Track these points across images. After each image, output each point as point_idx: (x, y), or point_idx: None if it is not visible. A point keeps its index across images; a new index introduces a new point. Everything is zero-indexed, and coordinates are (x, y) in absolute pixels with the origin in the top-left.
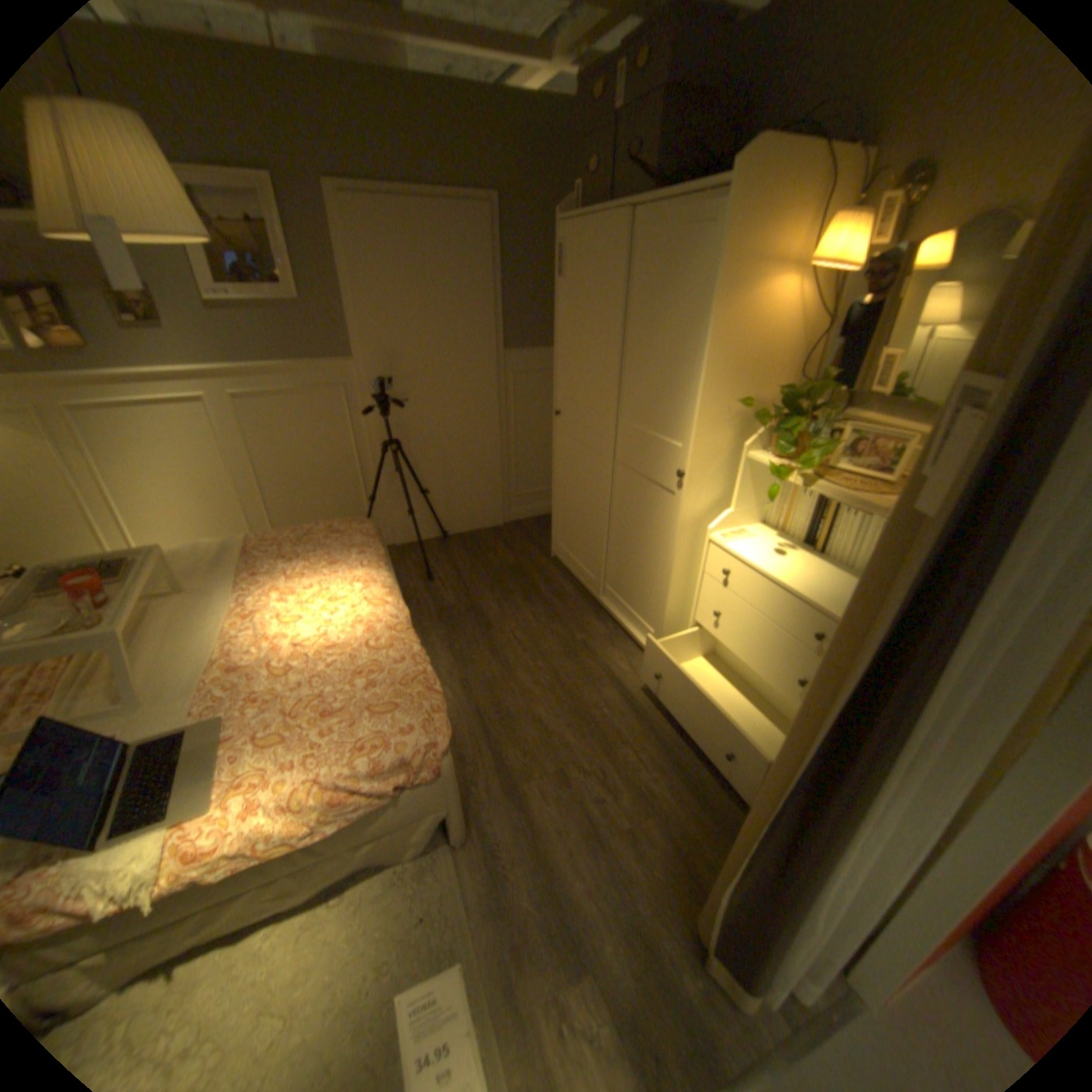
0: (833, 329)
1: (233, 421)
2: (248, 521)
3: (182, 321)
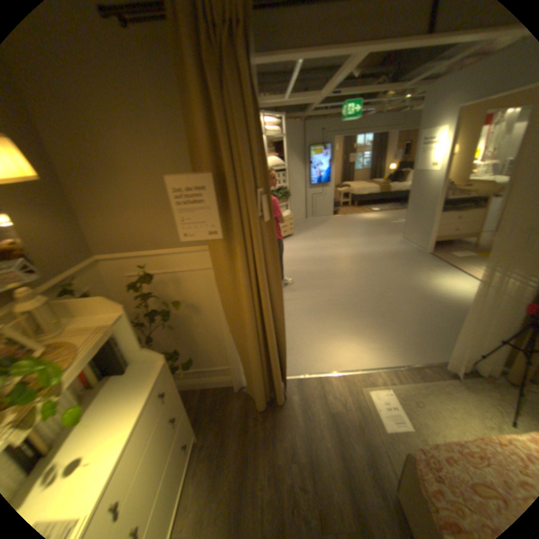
0: None
1: None
2: None
3: None
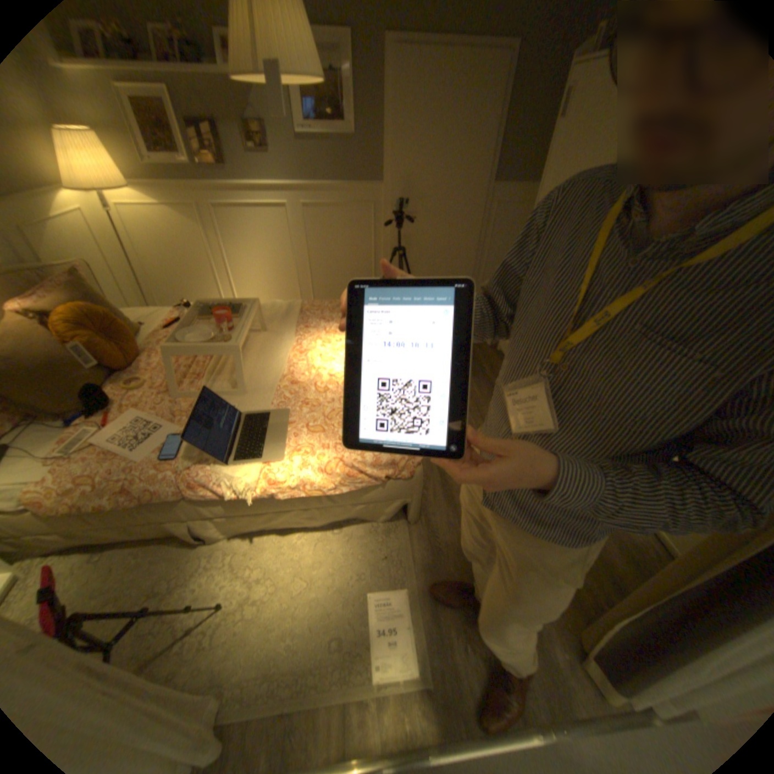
0: None
1: (301, 223)
2: (300, 293)
3: (280, 149)
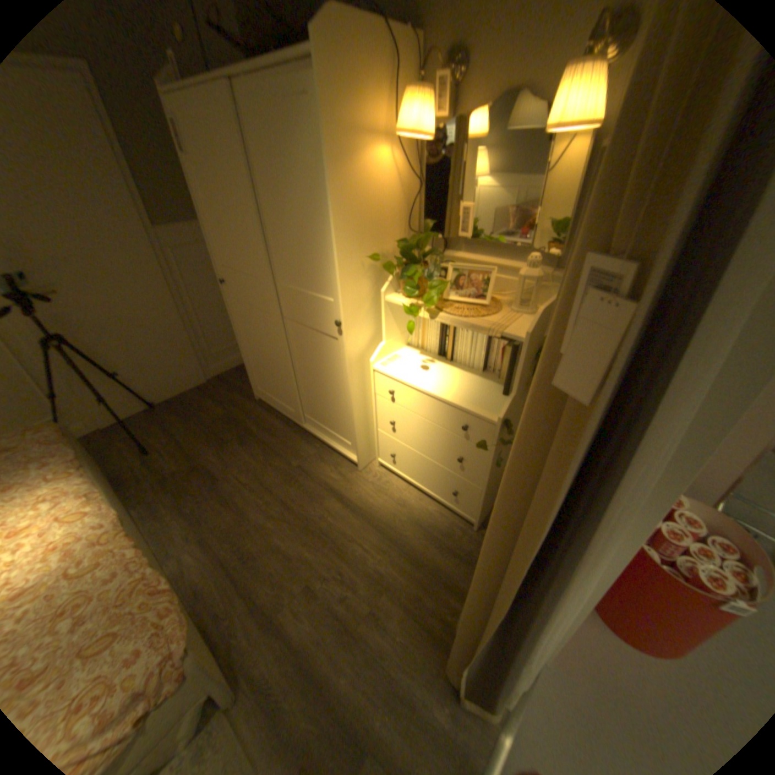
0: (422, 189)
1: None
2: None
3: None
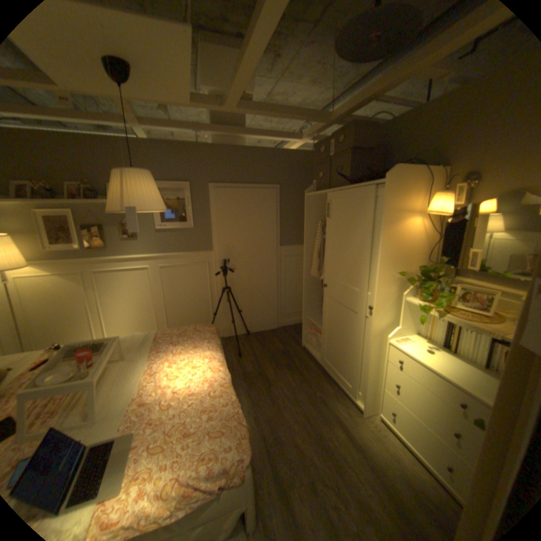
0: (441, 239)
1: (158, 278)
2: (157, 323)
3: (145, 237)
